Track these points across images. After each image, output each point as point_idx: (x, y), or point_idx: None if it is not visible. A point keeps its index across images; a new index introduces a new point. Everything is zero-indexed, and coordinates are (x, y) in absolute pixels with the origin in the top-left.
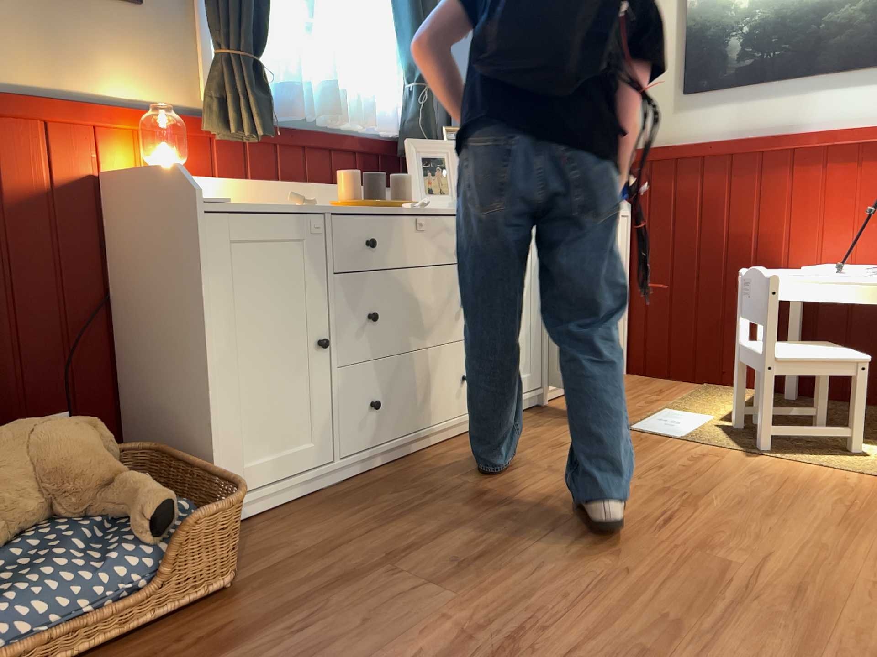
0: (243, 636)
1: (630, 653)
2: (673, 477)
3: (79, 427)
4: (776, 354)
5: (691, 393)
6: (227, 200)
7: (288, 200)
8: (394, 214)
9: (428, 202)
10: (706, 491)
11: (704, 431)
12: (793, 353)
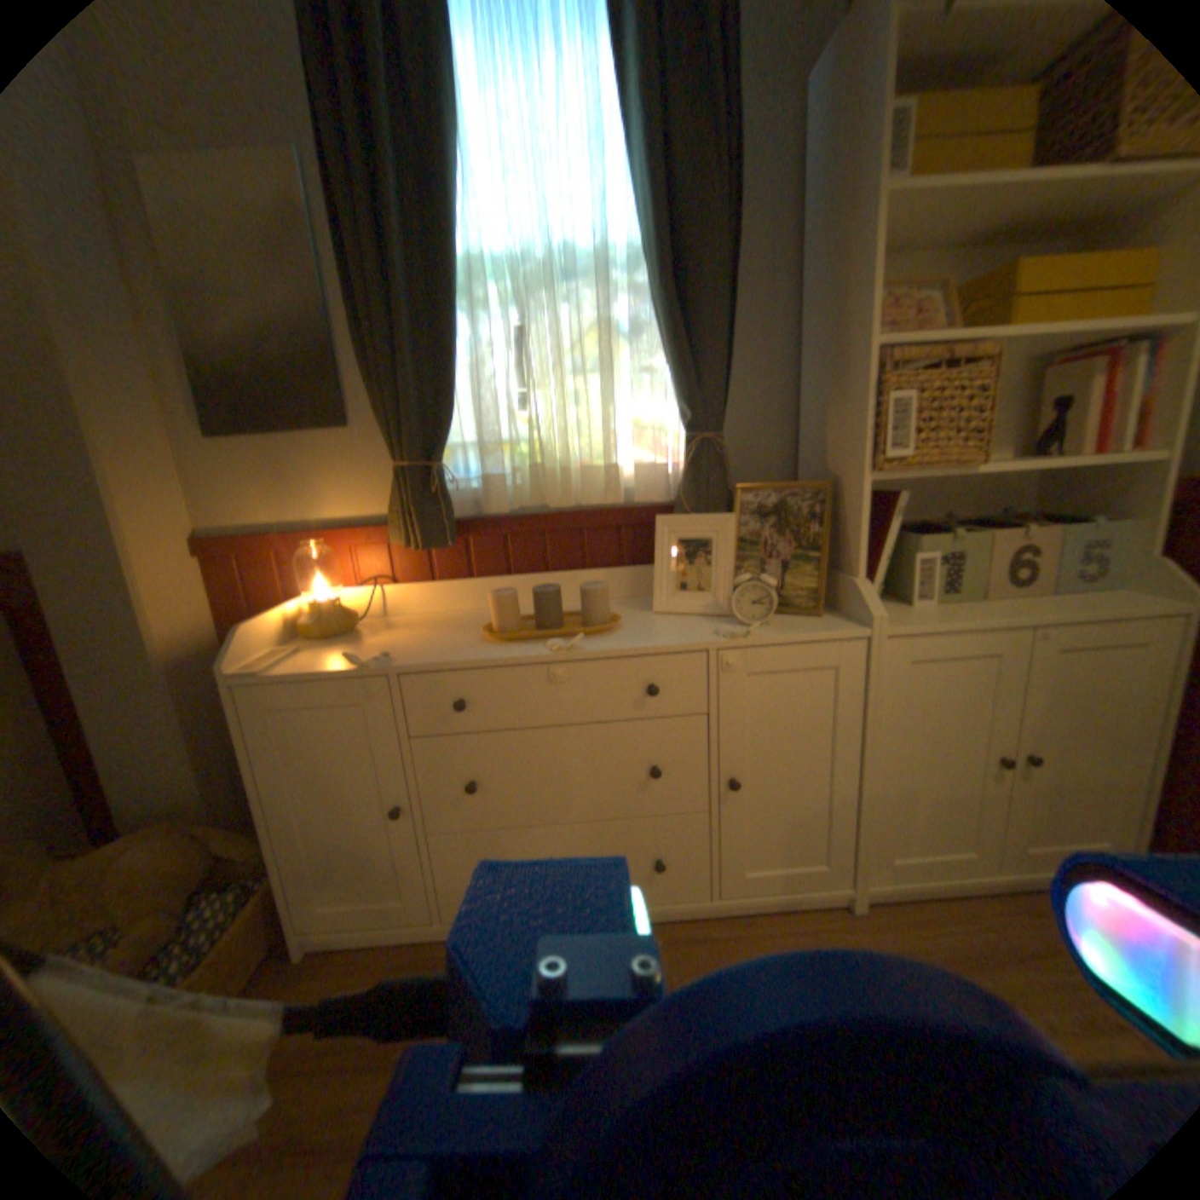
0: None
1: None
2: None
3: (168, 852)
4: None
5: None
6: (264, 670)
7: (358, 657)
8: (512, 664)
9: (575, 645)
10: None
11: None
12: None
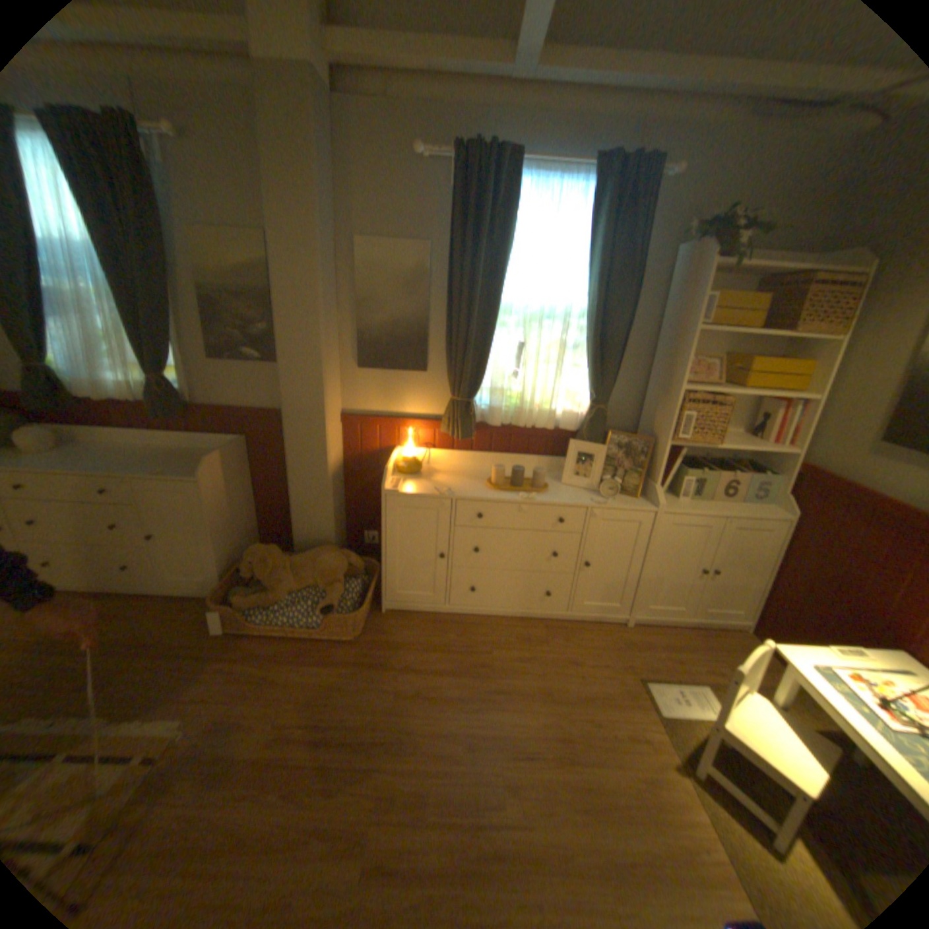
0: (330, 666)
1: (389, 796)
2: (593, 740)
3: (335, 559)
4: (735, 727)
5: (768, 690)
6: (399, 490)
7: (437, 489)
8: (503, 502)
9: (531, 498)
10: (589, 766)
11: (691, 729)
12: (755, 738)
